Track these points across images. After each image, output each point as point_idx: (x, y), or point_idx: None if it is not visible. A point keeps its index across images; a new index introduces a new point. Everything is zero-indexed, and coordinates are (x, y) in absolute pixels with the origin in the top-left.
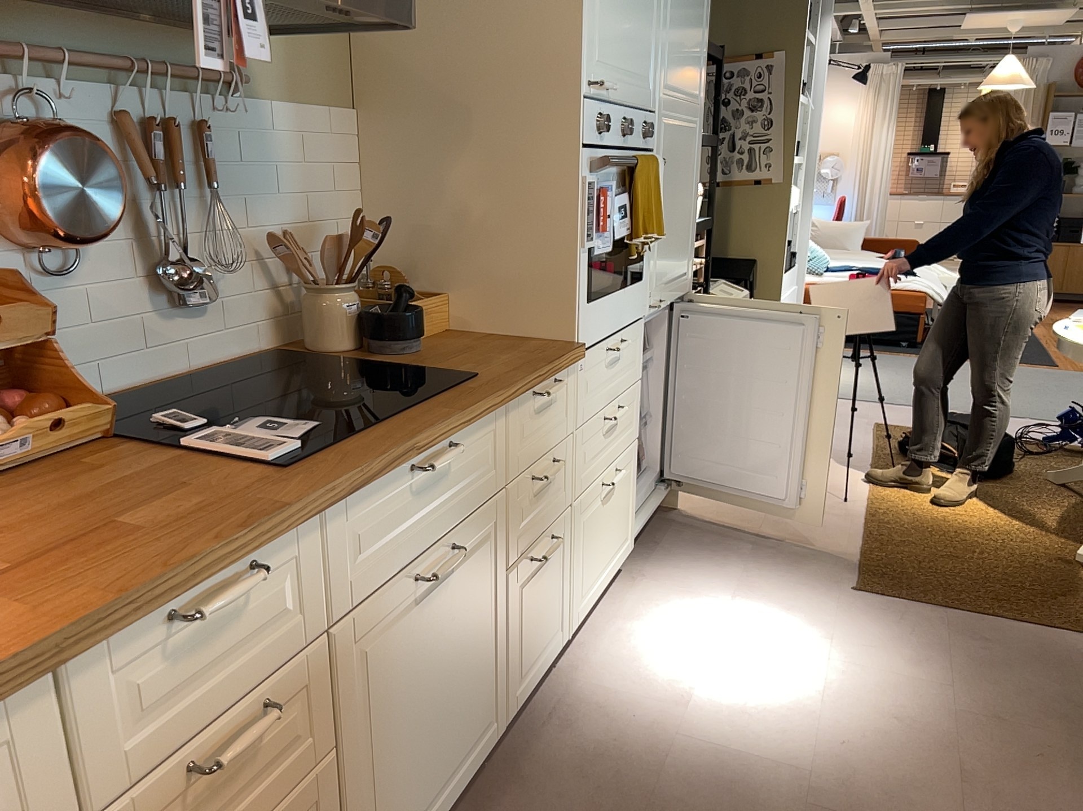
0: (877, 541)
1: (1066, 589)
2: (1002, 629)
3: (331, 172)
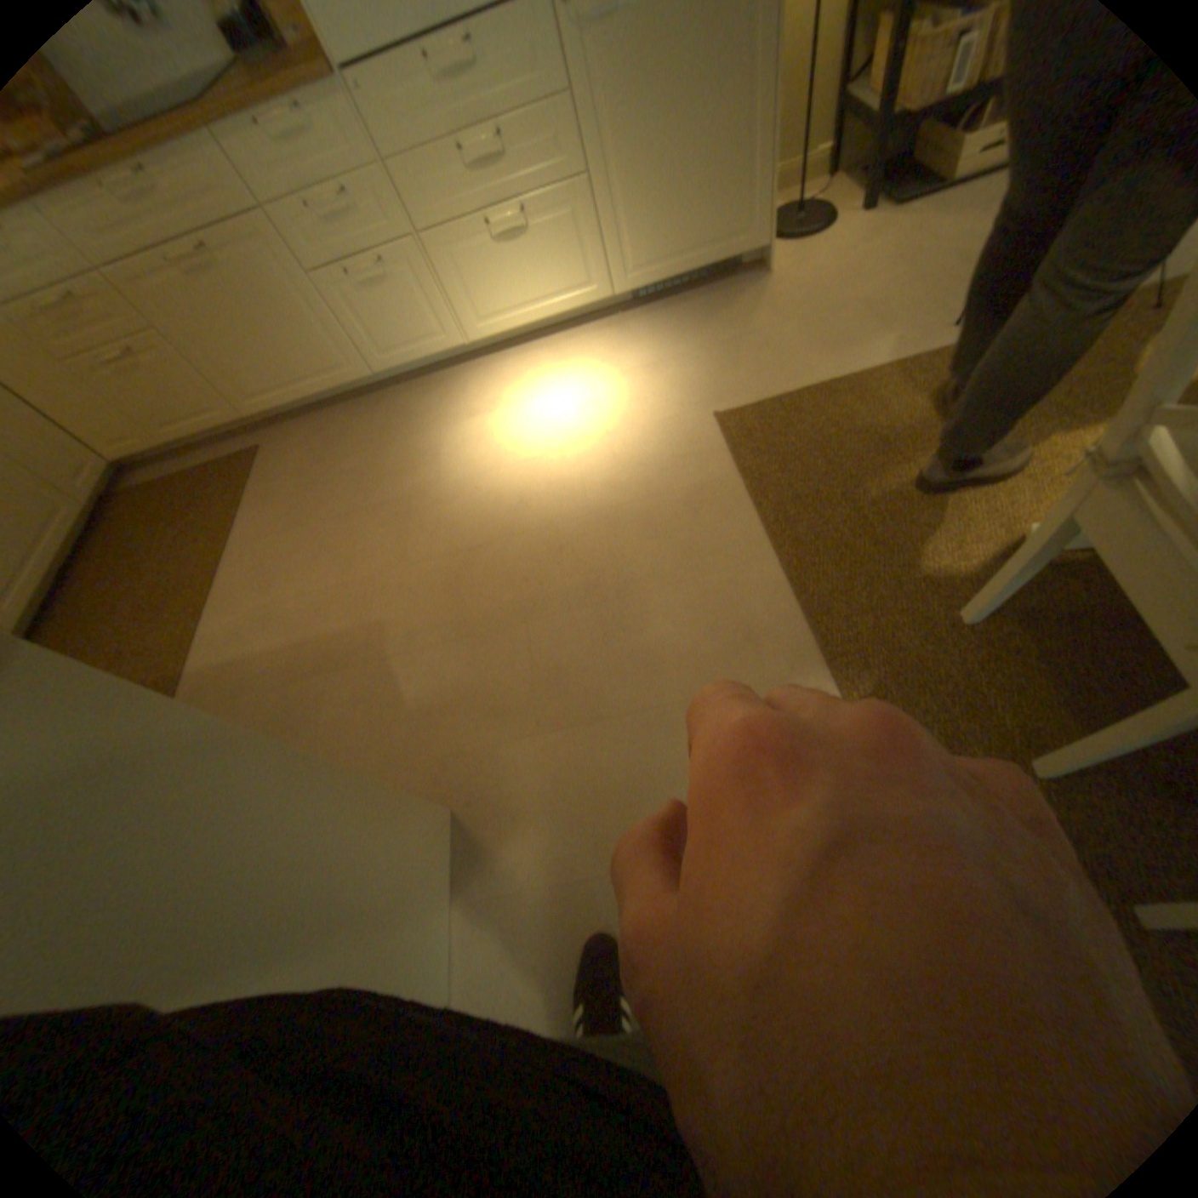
0: (858, 383)
1: (914, 542)
2: (736, 517)
3: None
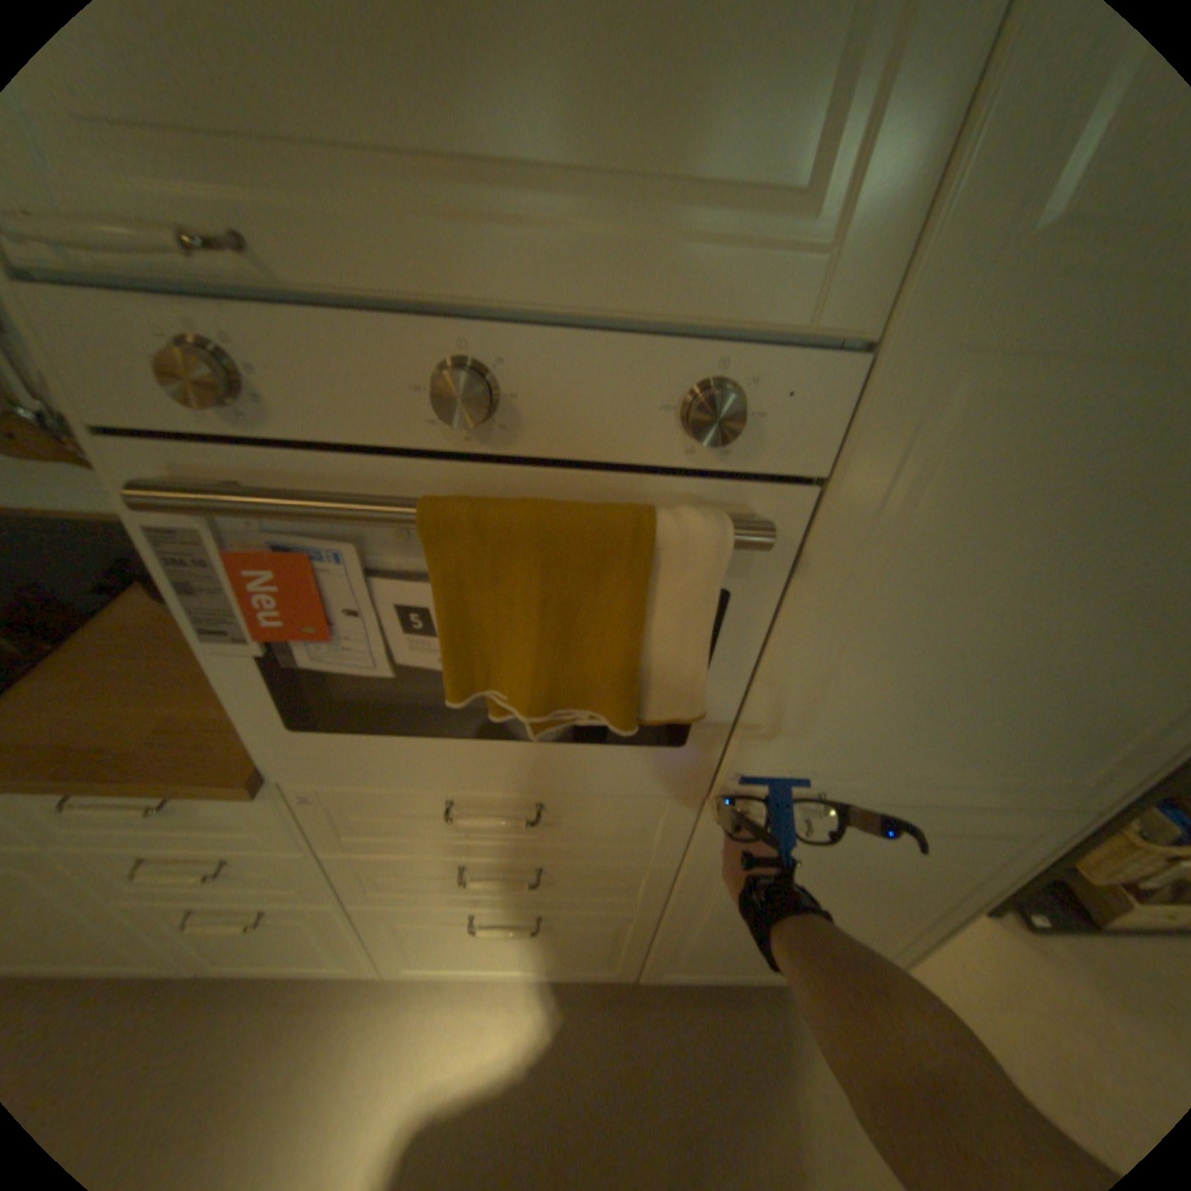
0: None
1: None
2: None
3: None
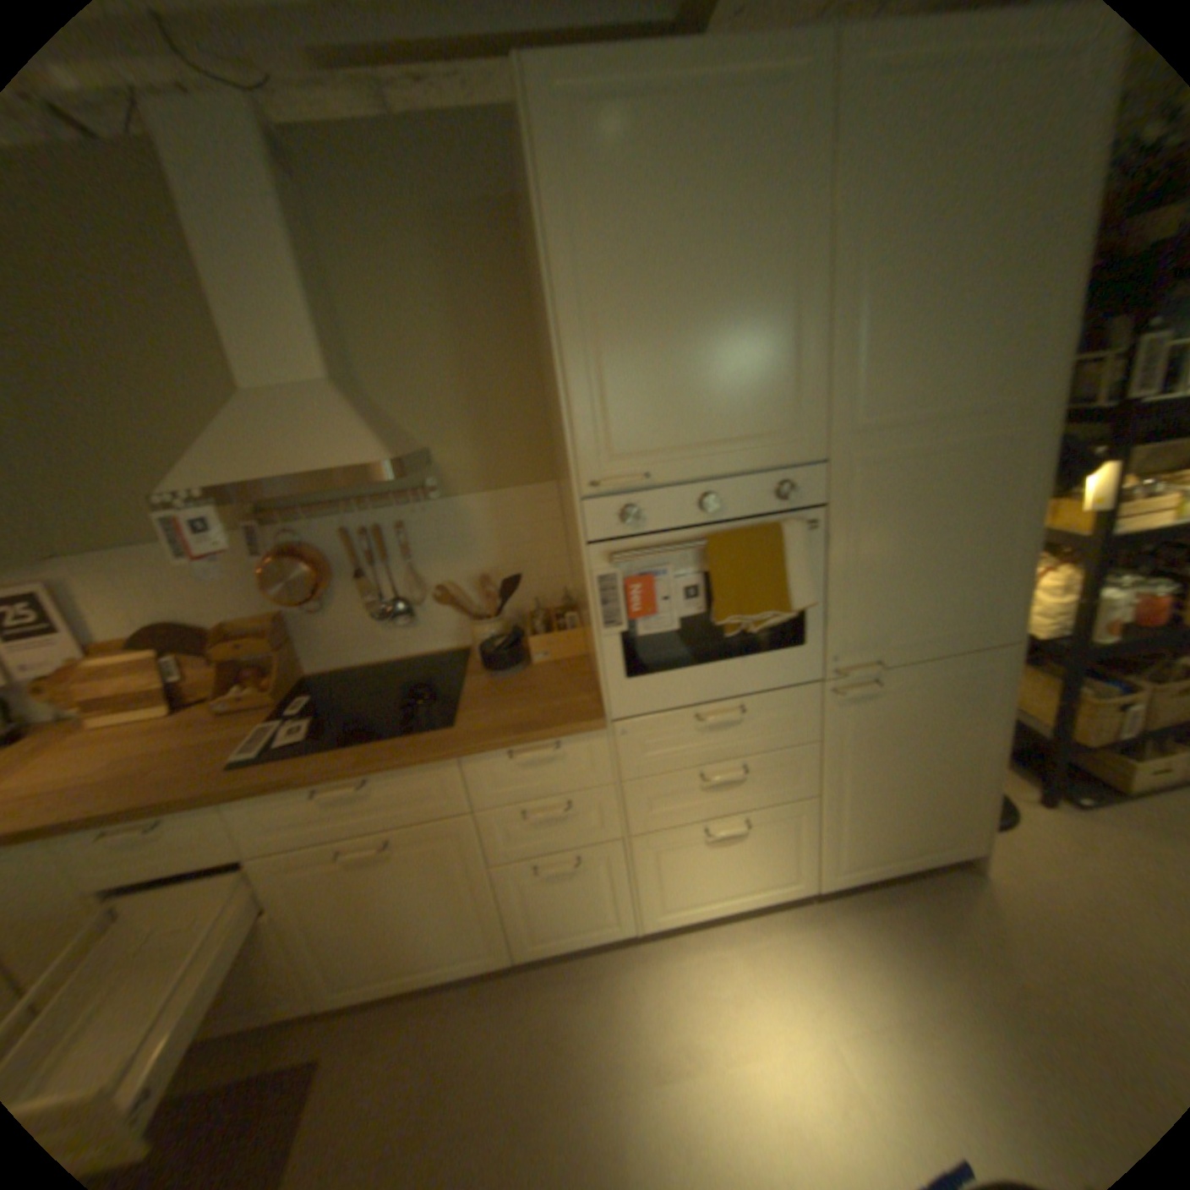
0: None
1: None
2: None
3: (528, 529)
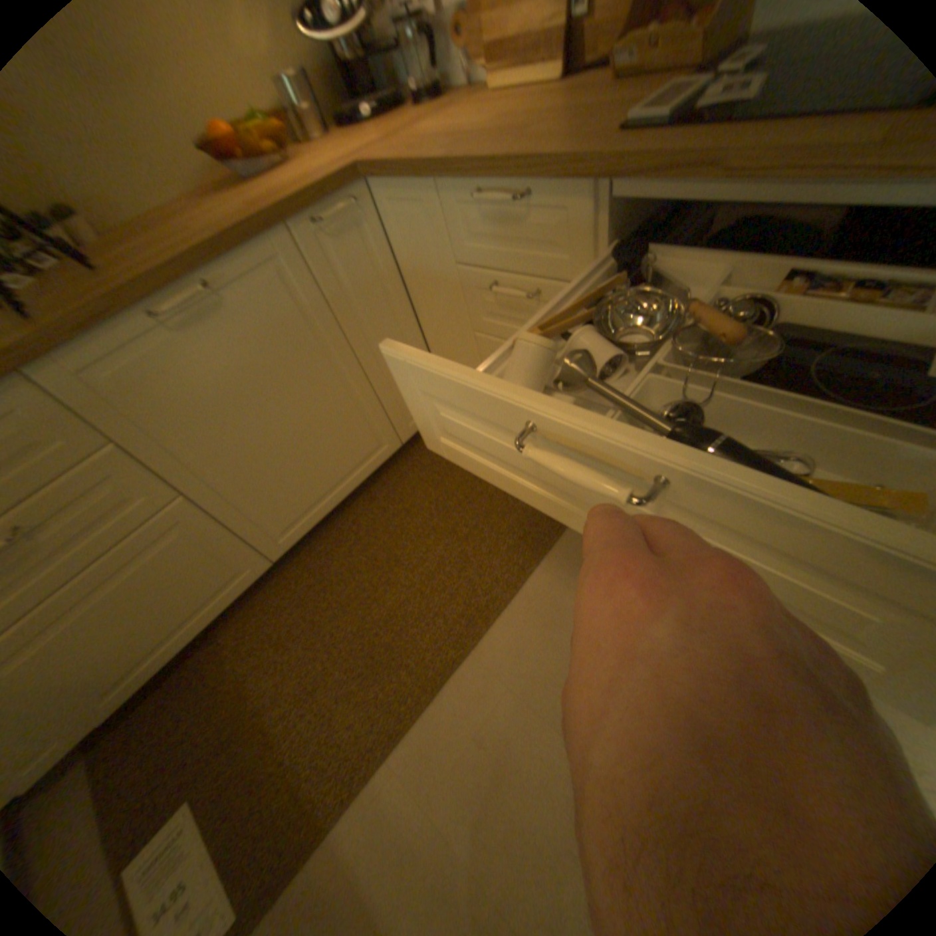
0: None
1: None
2: None
3: None
